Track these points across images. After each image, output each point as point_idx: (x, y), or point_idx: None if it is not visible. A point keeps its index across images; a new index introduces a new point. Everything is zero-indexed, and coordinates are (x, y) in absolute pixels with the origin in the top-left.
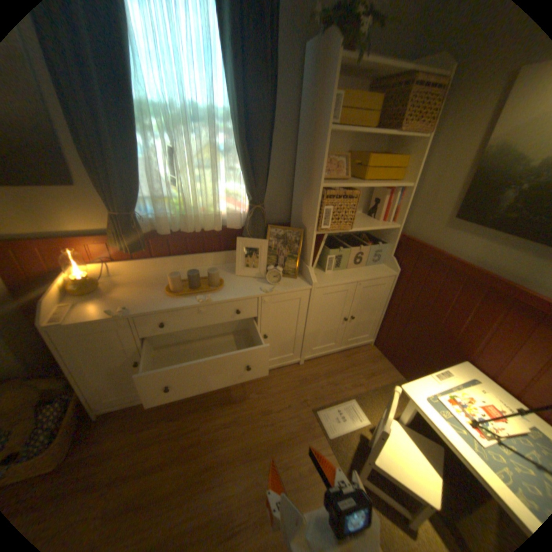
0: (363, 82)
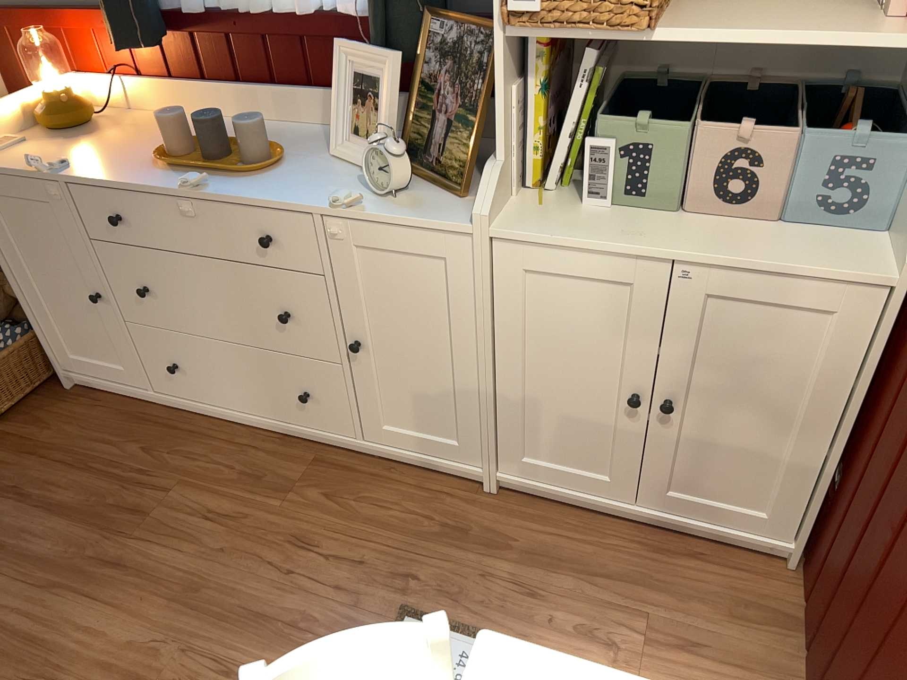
0: None
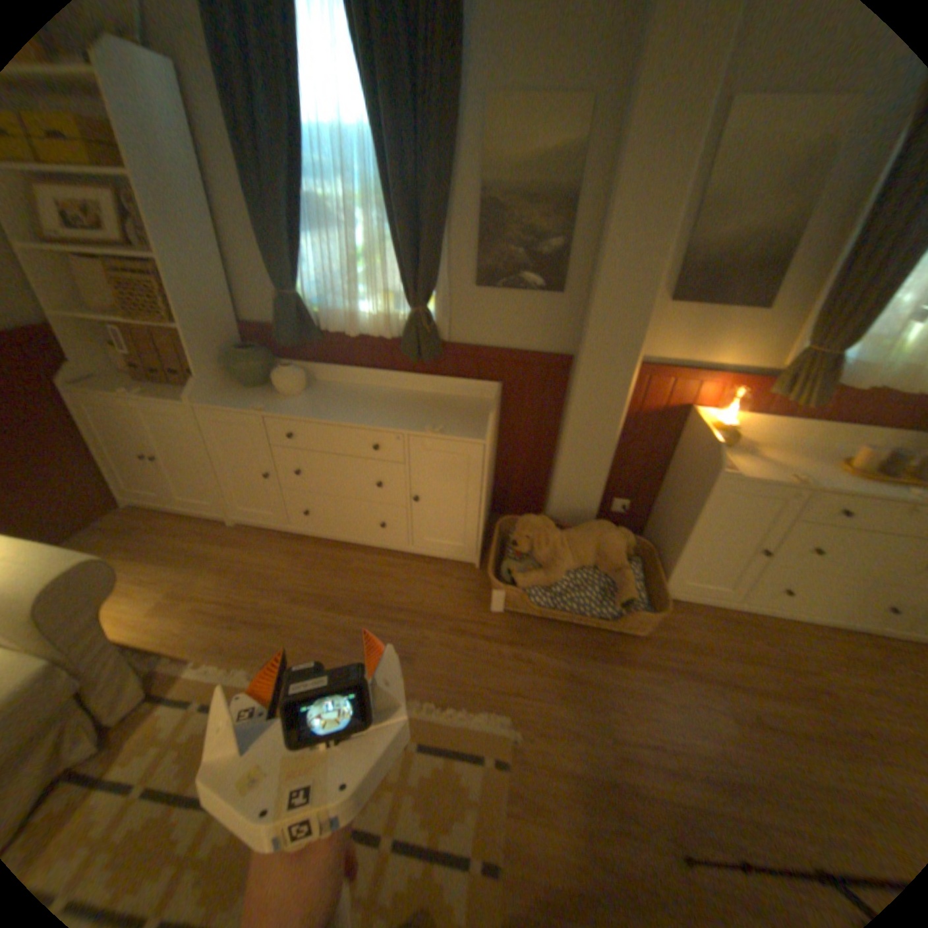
0: None
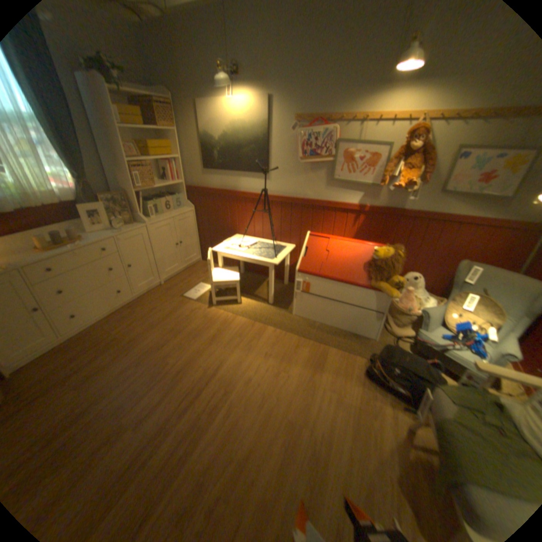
0: (122, 98)
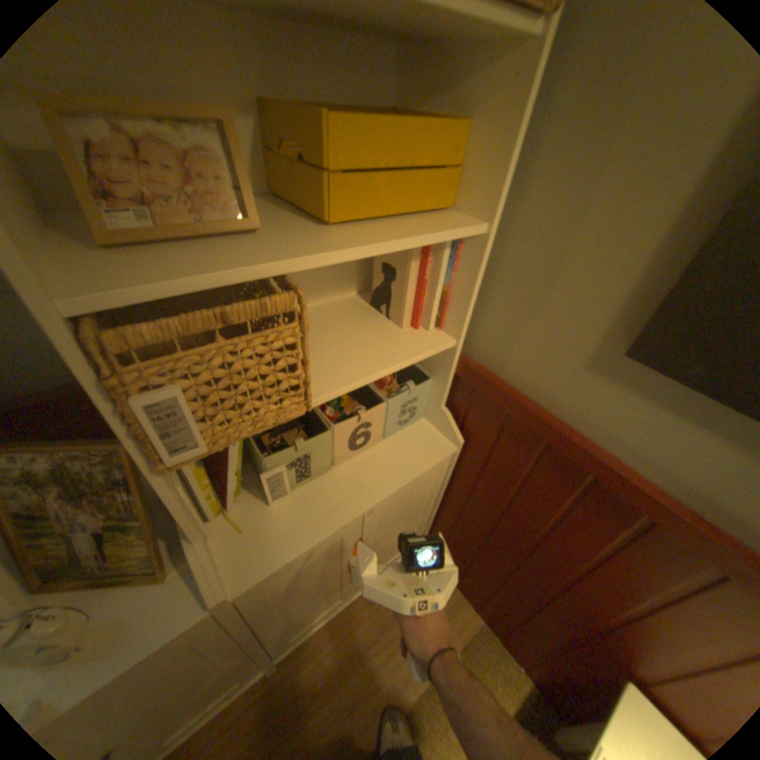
0: None
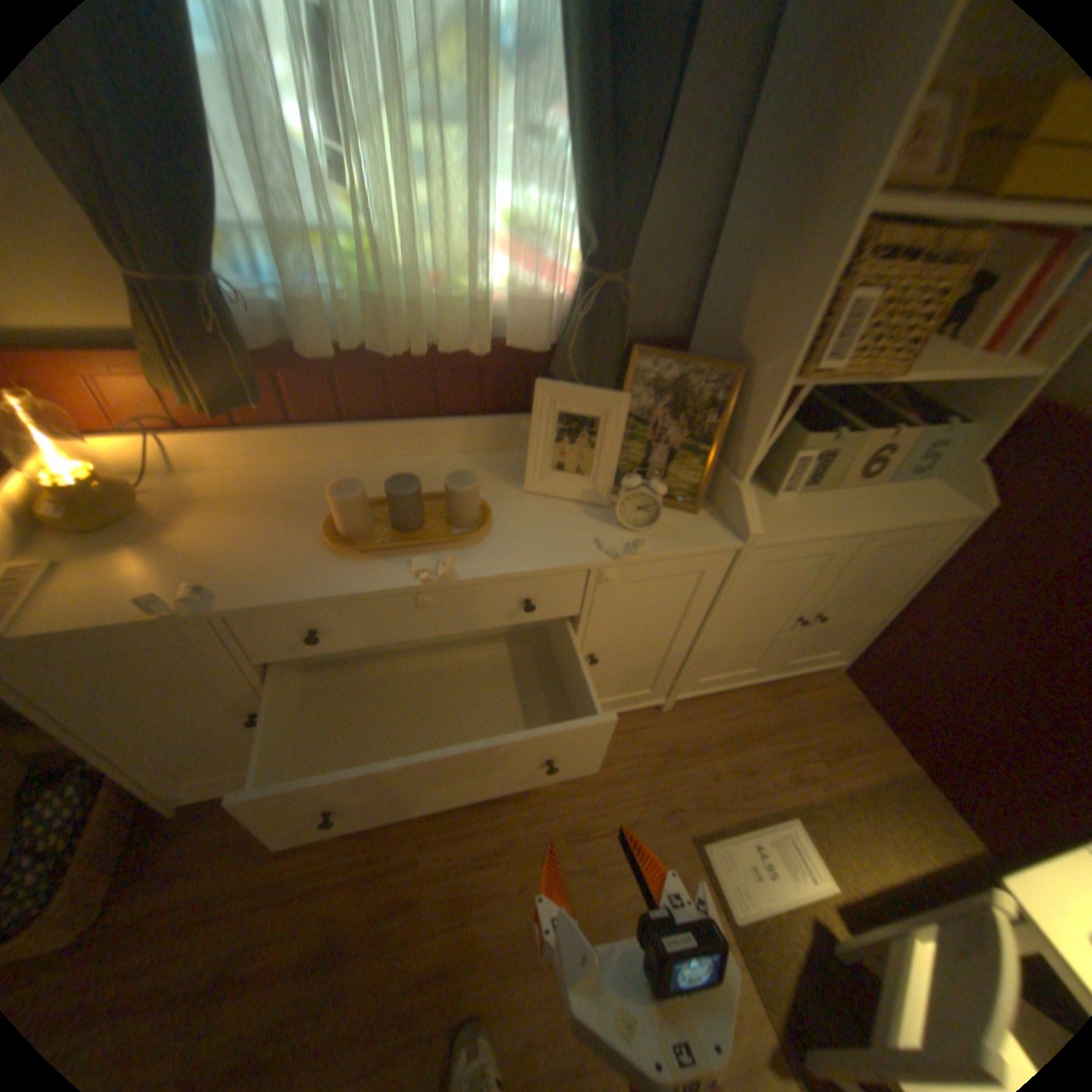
0: None
